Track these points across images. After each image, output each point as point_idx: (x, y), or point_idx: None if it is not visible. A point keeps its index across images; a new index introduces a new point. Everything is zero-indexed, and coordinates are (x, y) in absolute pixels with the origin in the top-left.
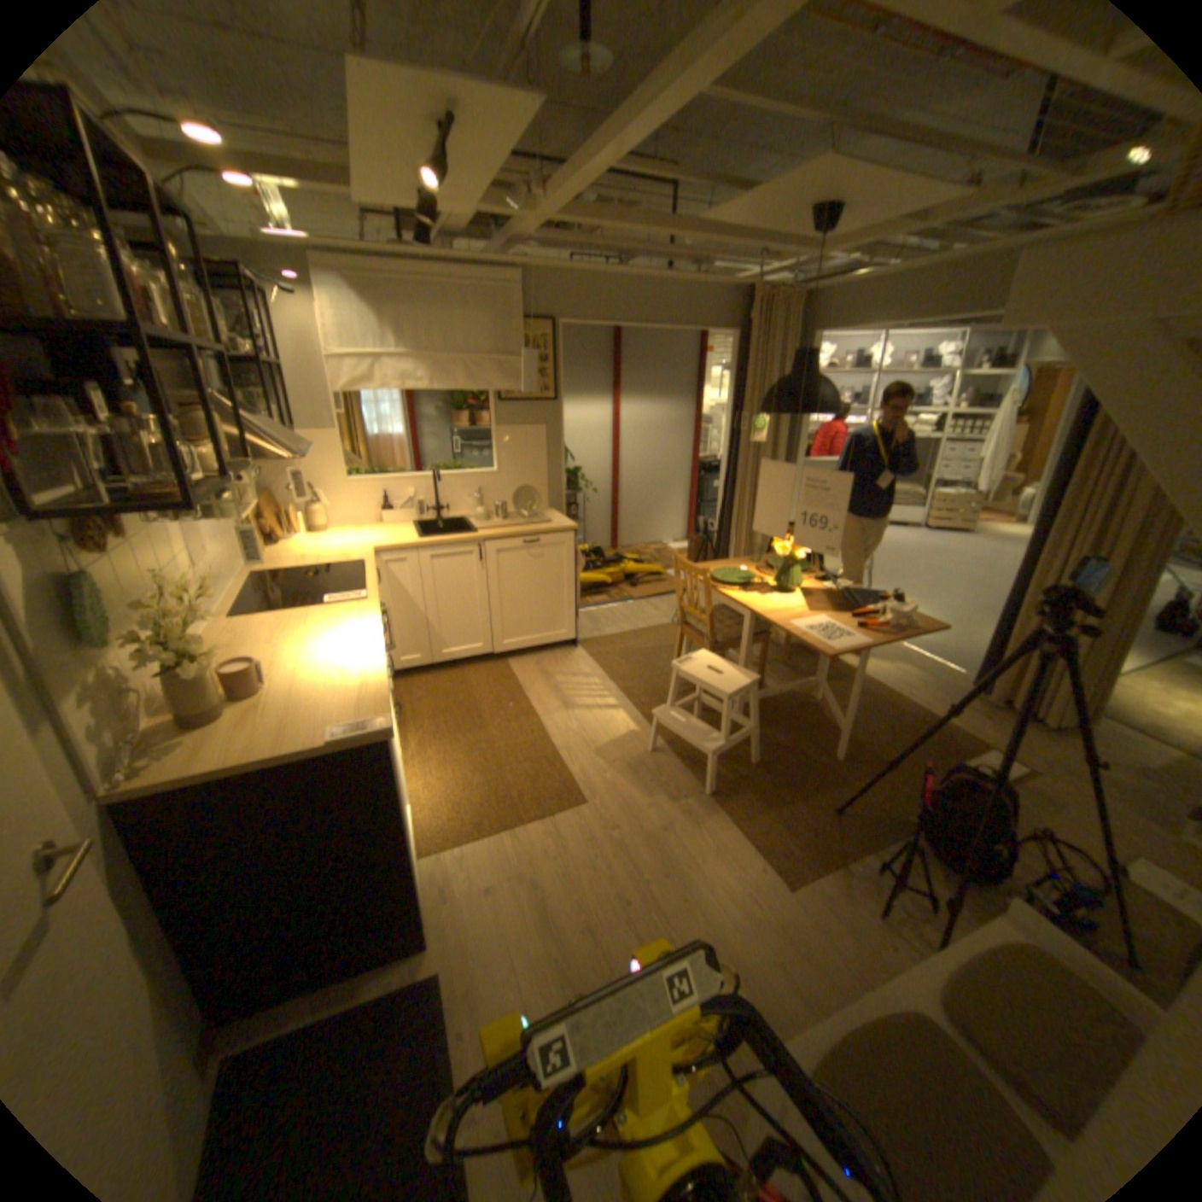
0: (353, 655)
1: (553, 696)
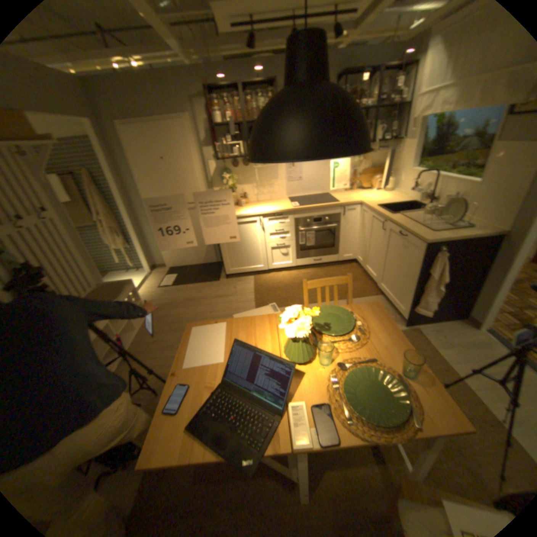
0: (250, 211)
1: None
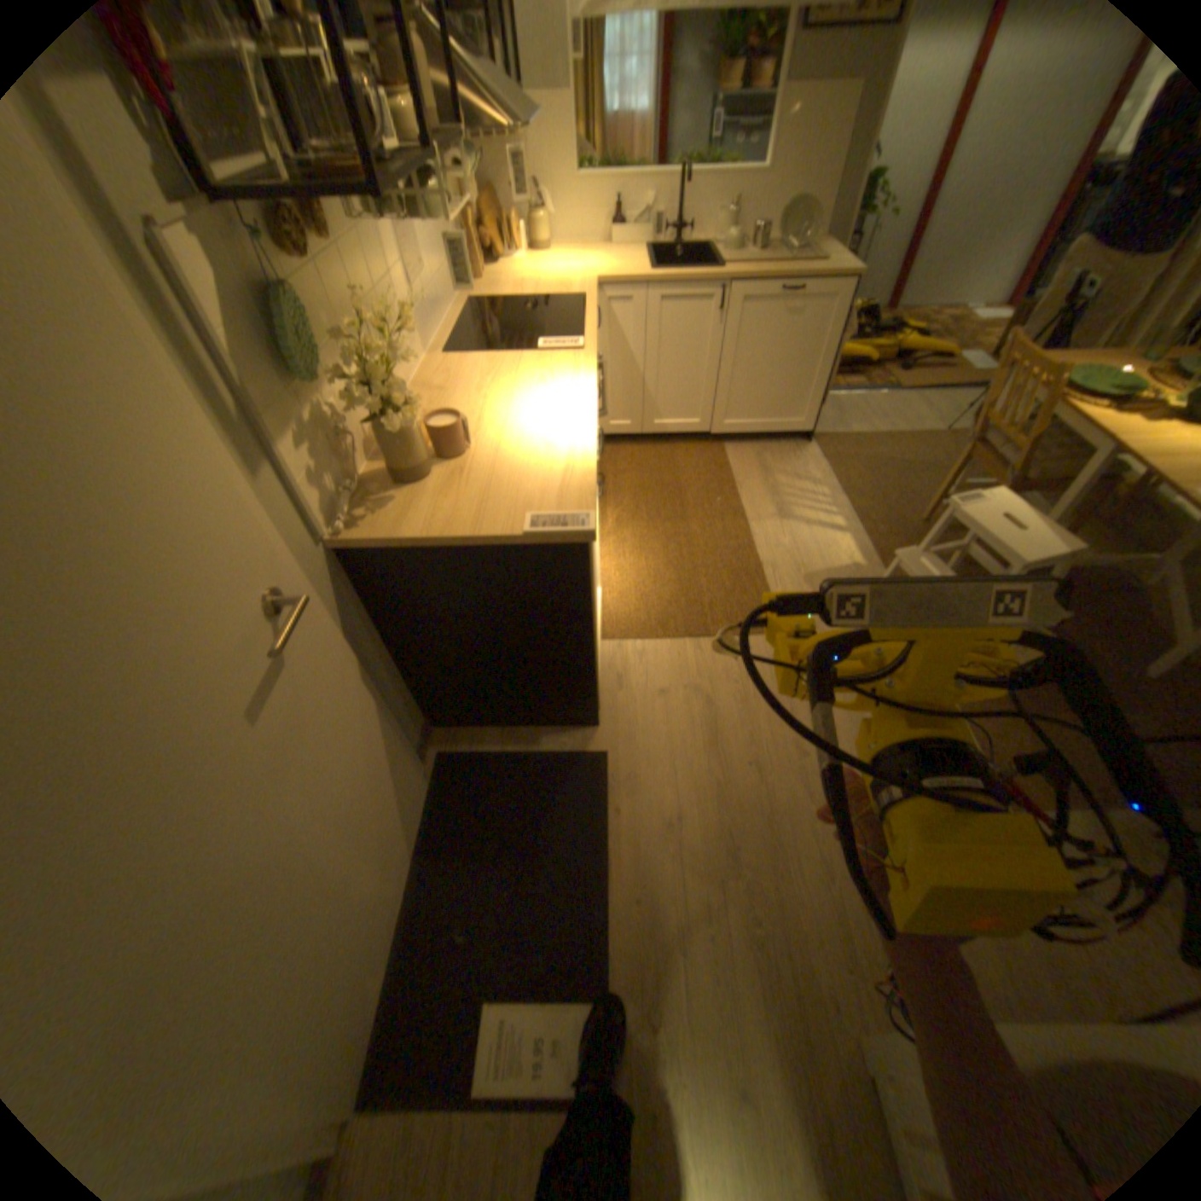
0: (559, 427)
1: (767, 501)
